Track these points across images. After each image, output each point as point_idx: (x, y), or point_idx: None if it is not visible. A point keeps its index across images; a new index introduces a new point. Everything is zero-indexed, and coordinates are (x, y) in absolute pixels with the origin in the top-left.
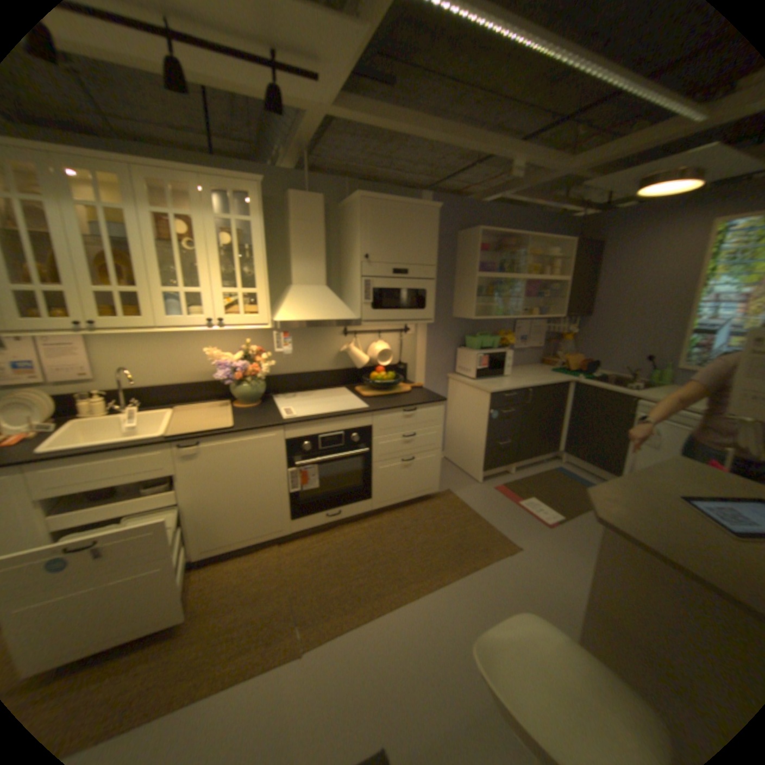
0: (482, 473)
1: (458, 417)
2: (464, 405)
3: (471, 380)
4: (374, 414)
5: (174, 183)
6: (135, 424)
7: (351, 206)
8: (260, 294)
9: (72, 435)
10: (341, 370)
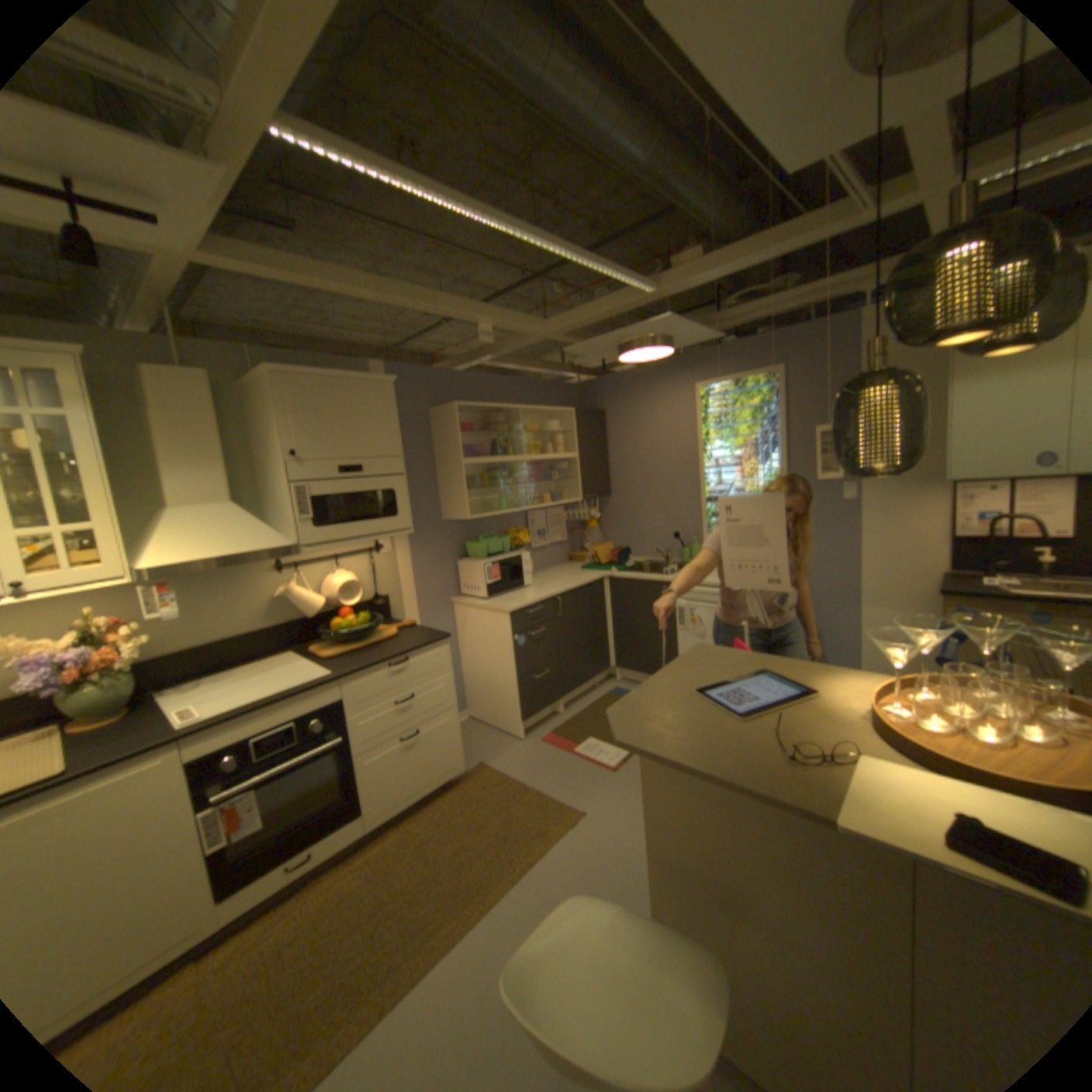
0: (520, 724)
1: (475, 655)
2: (479, 636)
3: (481, 601)
4: (340, 683)
5: None
6: None
7: (255, 384)
8: (97, 530)
9: None
10: (278, 625)
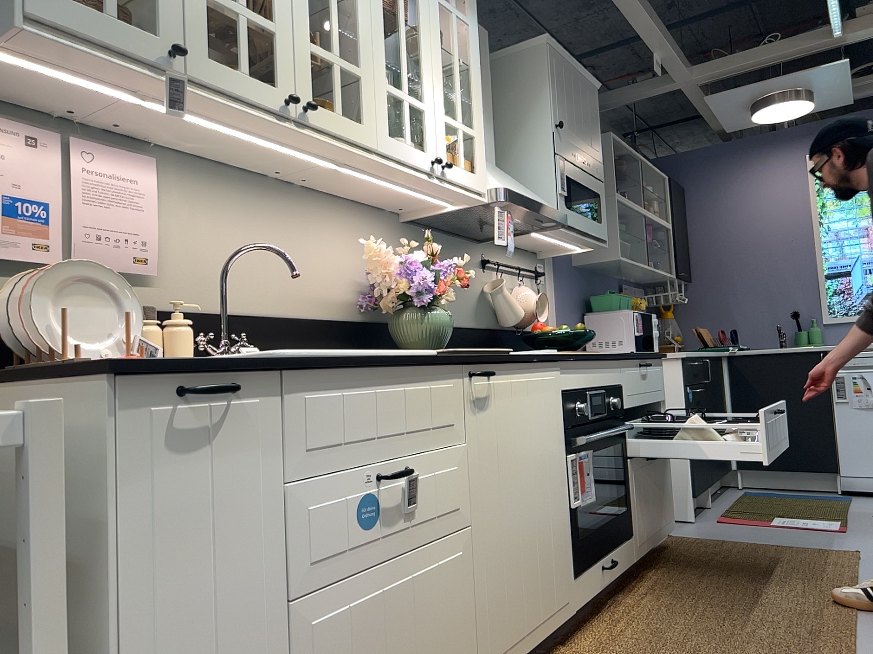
0: (691, 500)
1: None
2: None
3: None
4: (621, 364)
5: None
6: None
7: (510, 61)
8: (477, 139)
9: None
10: (484, 329)
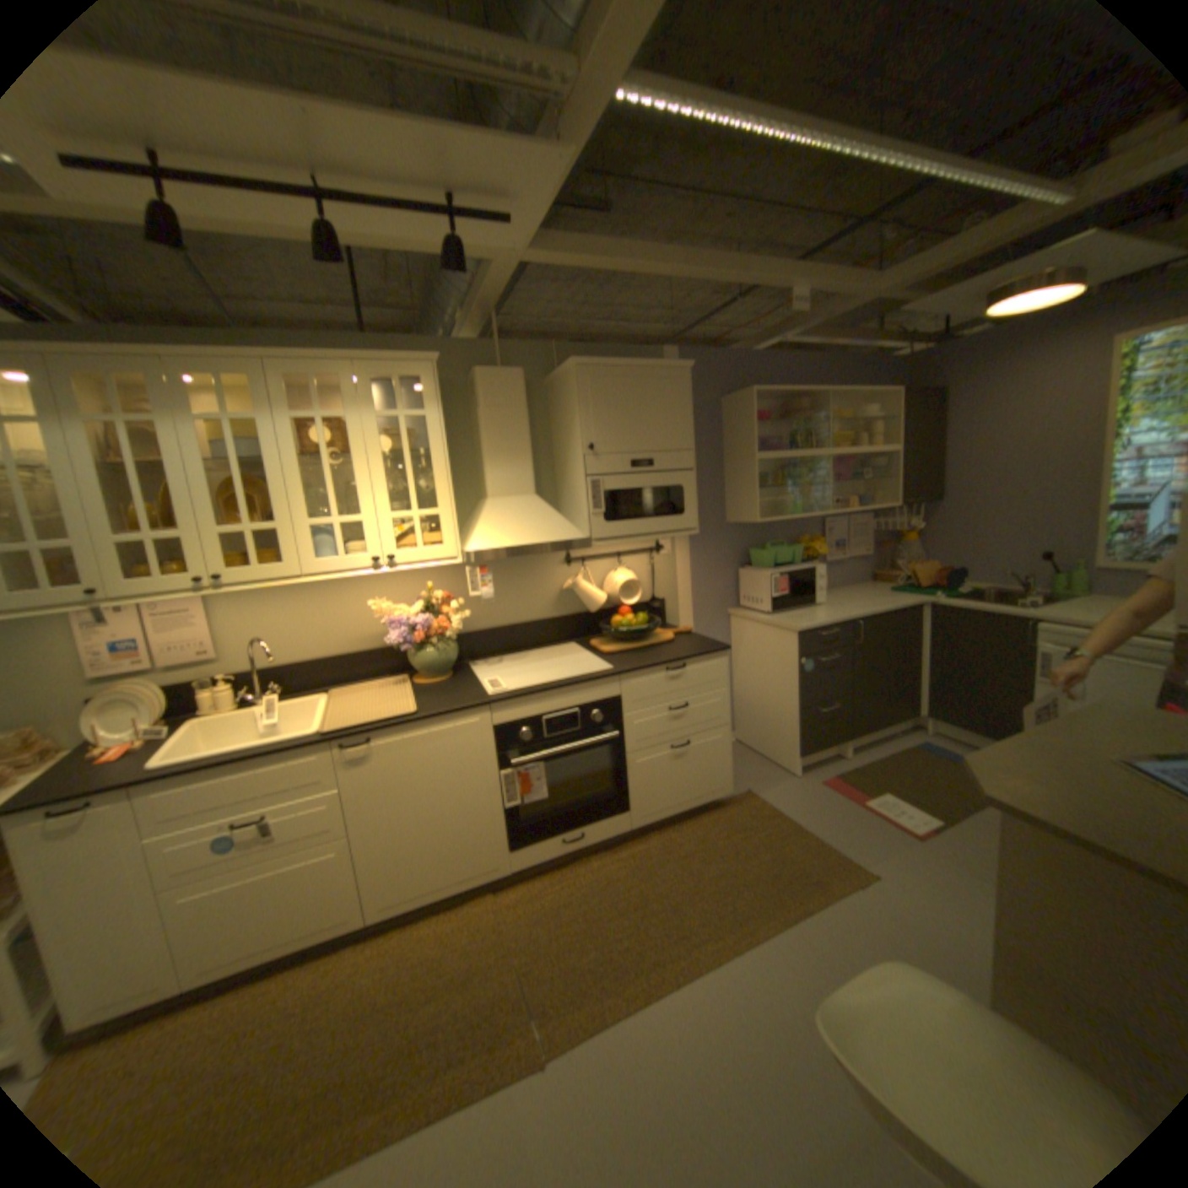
0: (798, 760)
1: (750, 675)
2: (757, 655)
3: (764, 616)
4: (620, 679)
5: (318, 378)
6: (274, 720)
7: (561, 381)
8: (442, 517)
9: (189, 743)
10: (564, 617)
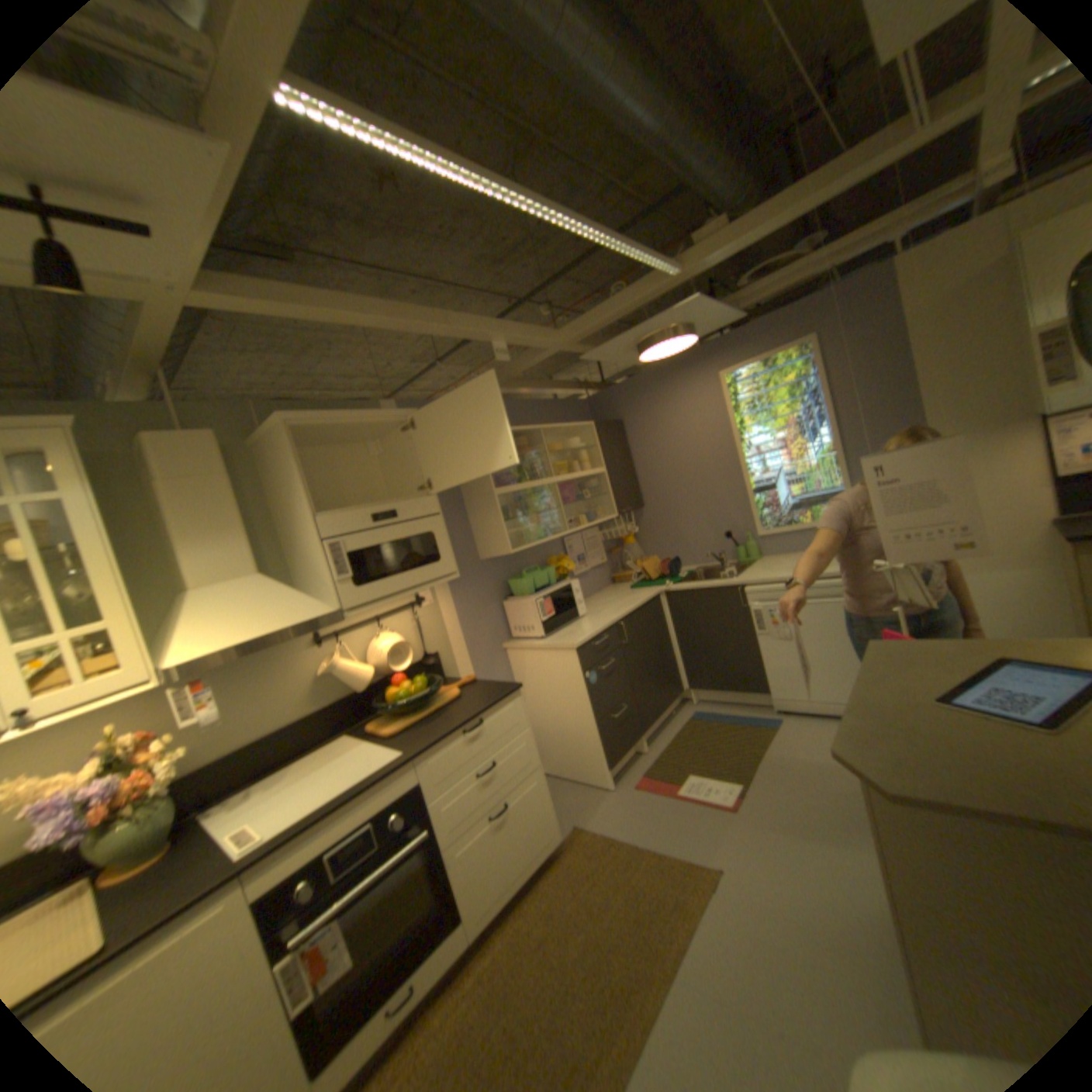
0: (607, 774)
1: (540, 704)
2: (542, 682)
3: (538, 642)
4: (414, 765)
5: None
6: None
7: (267, 440)
8: (110, 631)
9: None
10: (325, 708)
